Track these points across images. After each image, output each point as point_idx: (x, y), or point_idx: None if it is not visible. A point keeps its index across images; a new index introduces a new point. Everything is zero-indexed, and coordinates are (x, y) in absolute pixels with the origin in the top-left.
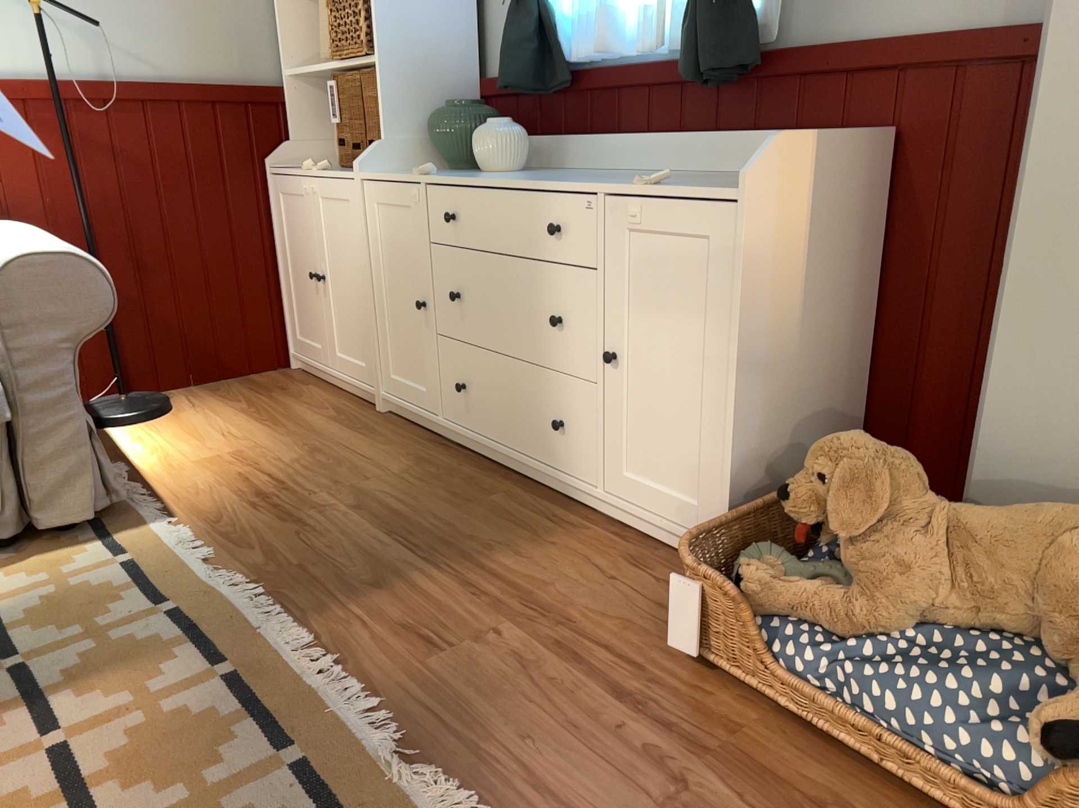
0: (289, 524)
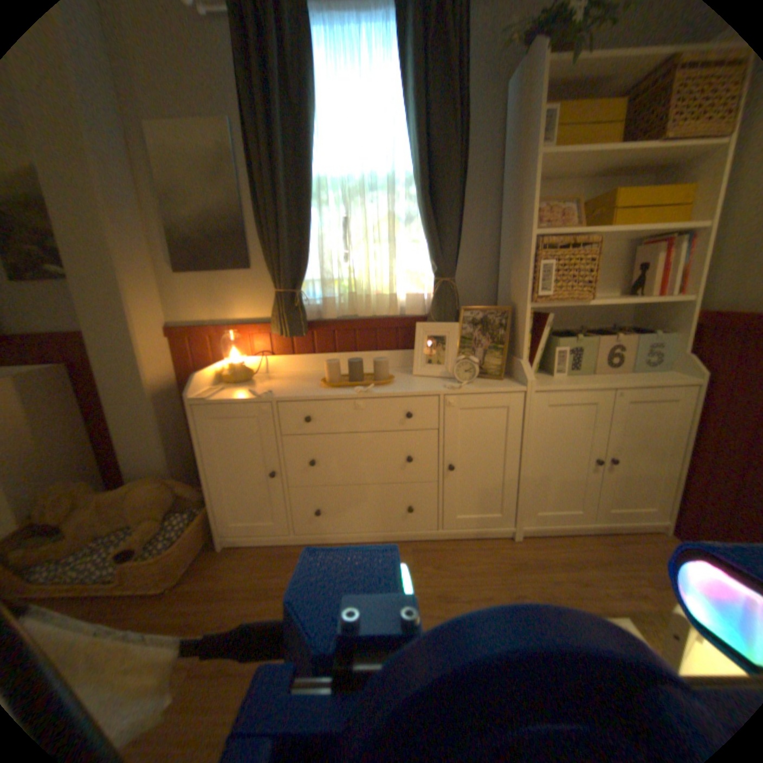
0: None
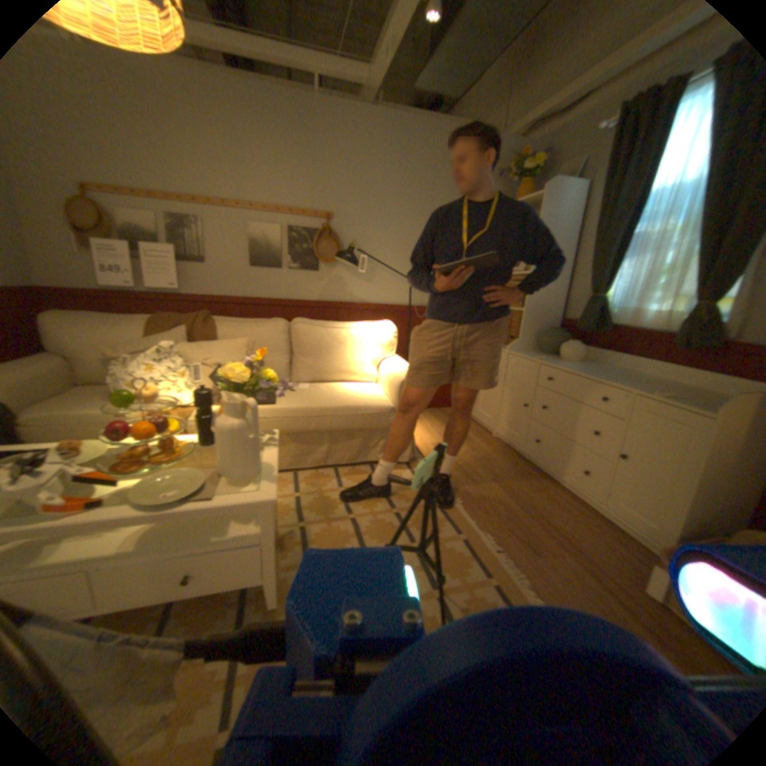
0: (471, 481)
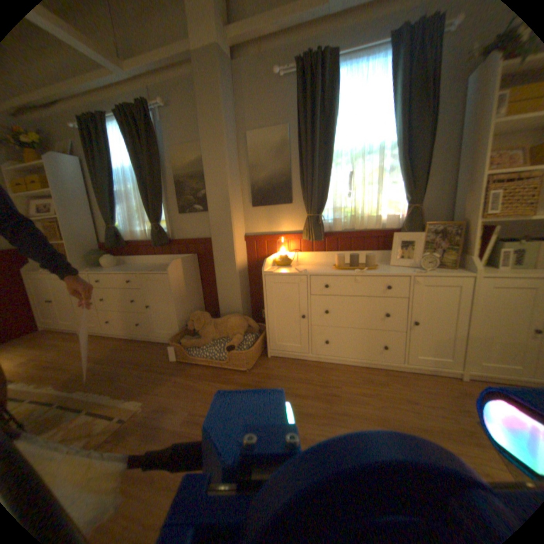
0: (60, 371)
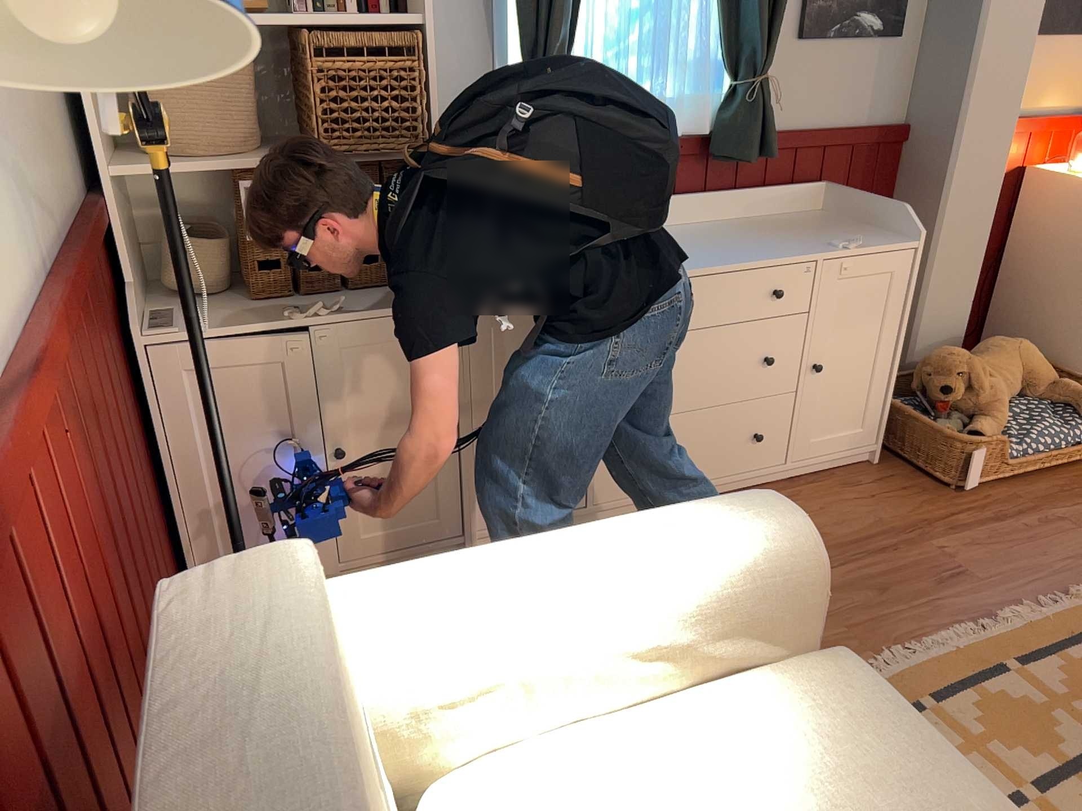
0: None
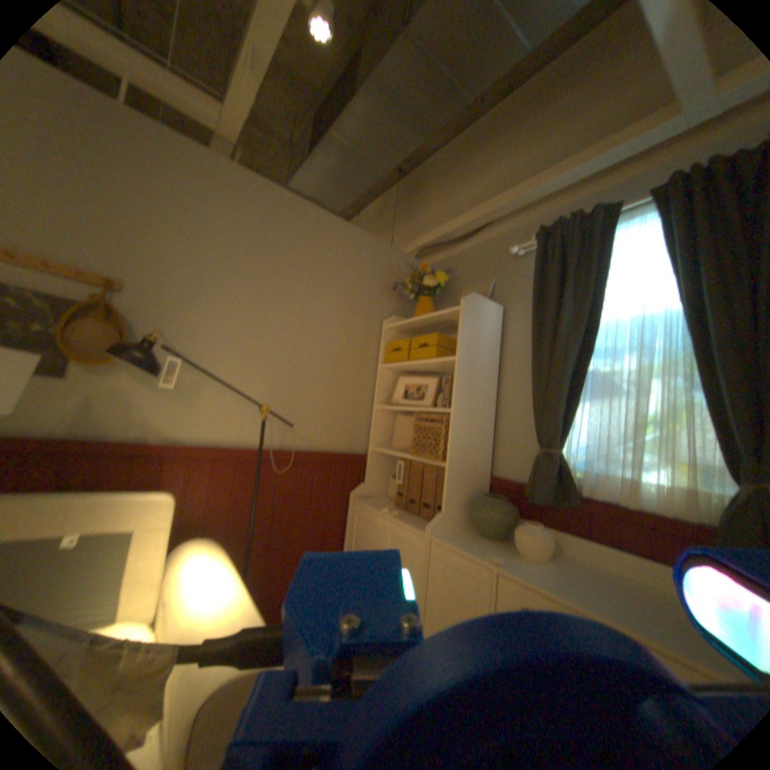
0: None
